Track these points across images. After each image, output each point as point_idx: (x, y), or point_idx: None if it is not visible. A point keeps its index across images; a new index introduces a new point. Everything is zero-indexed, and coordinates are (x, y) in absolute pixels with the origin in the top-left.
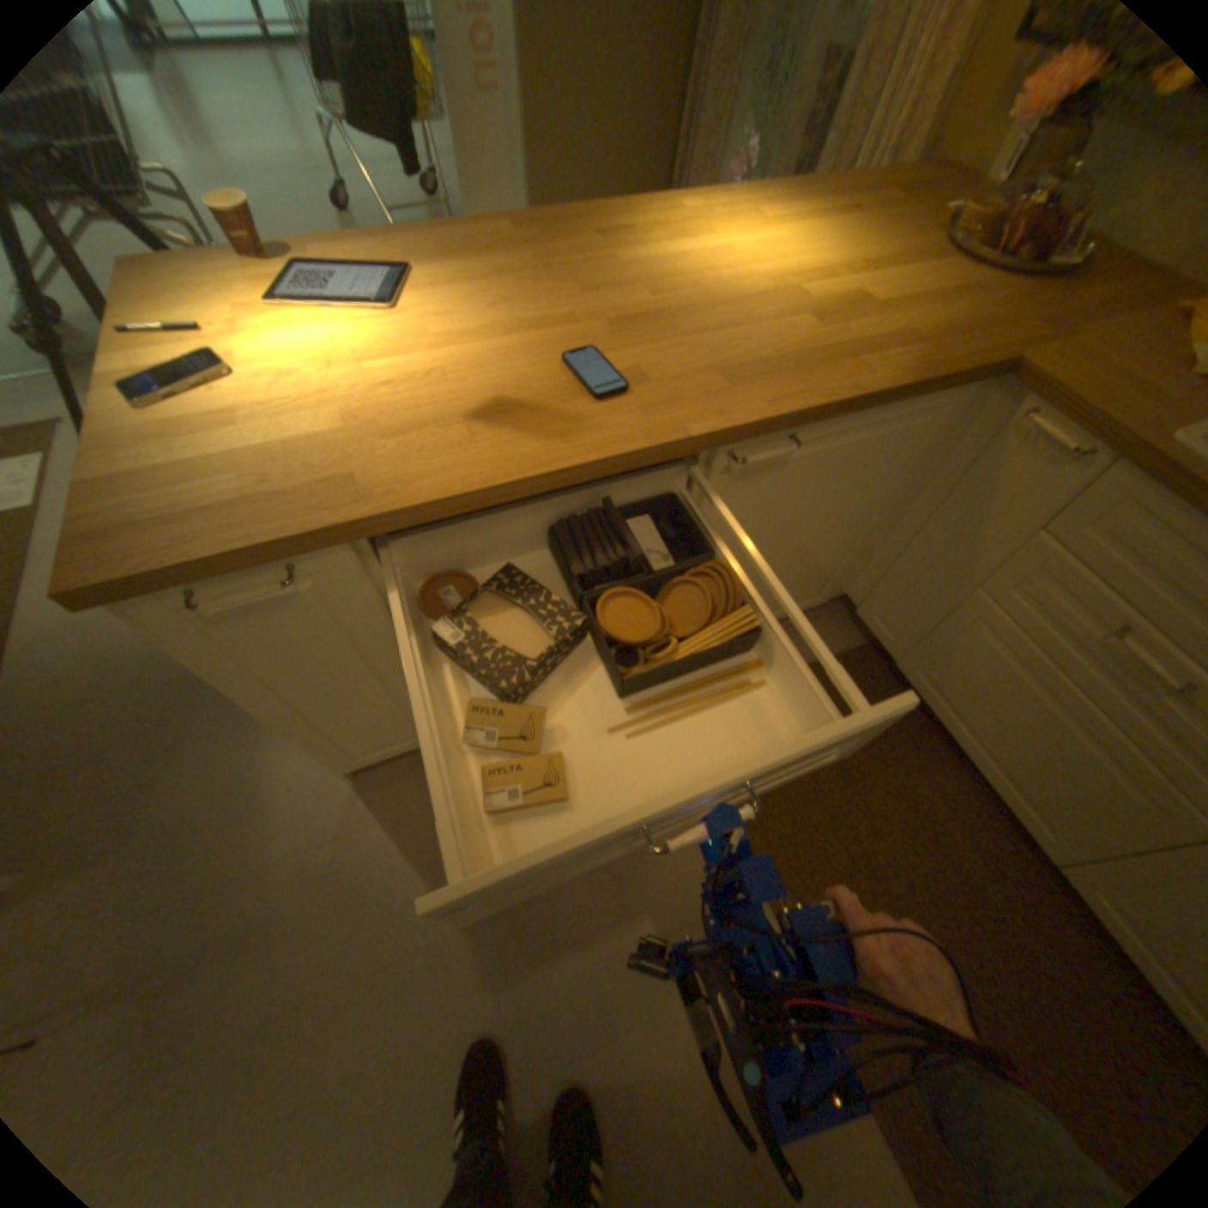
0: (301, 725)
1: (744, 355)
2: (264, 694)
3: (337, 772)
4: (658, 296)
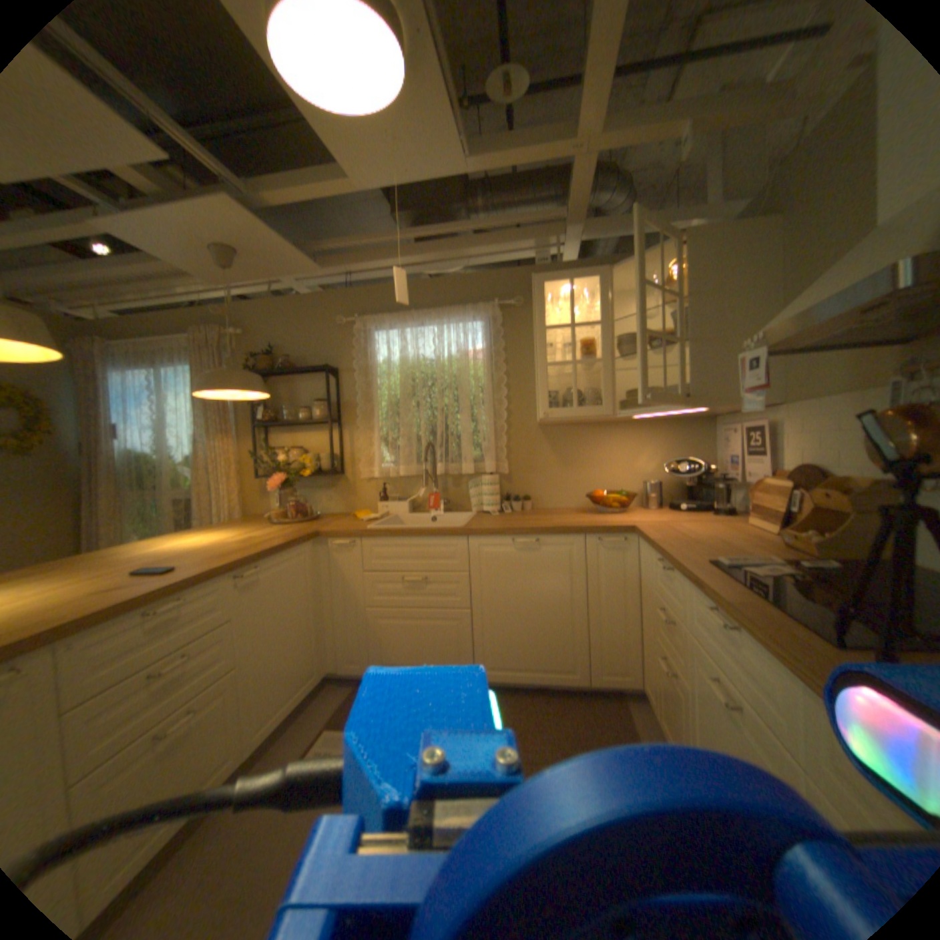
0: None
1: (217, 553)
2: None
3: None
4: (158, 557)
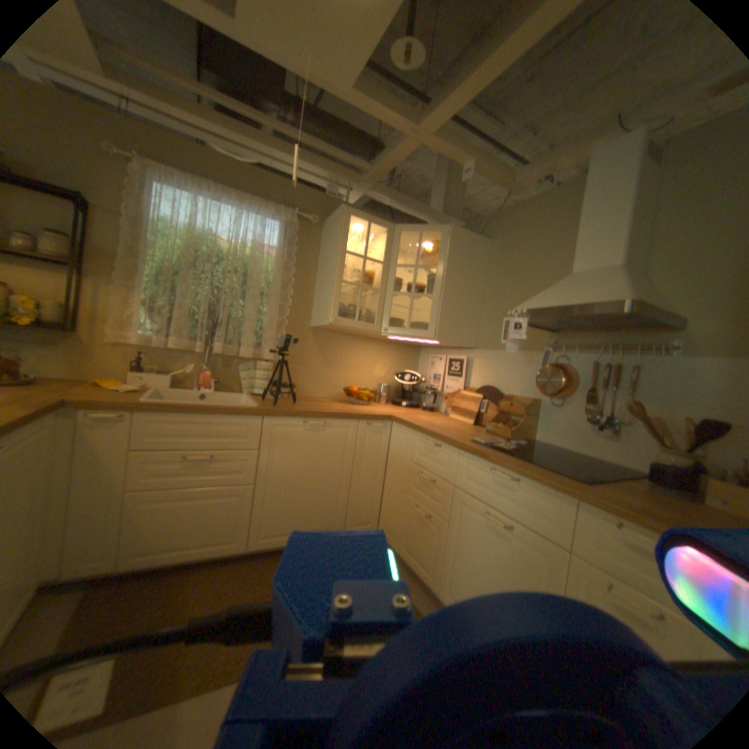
0: None
1: None
2: None
3: None
4: None
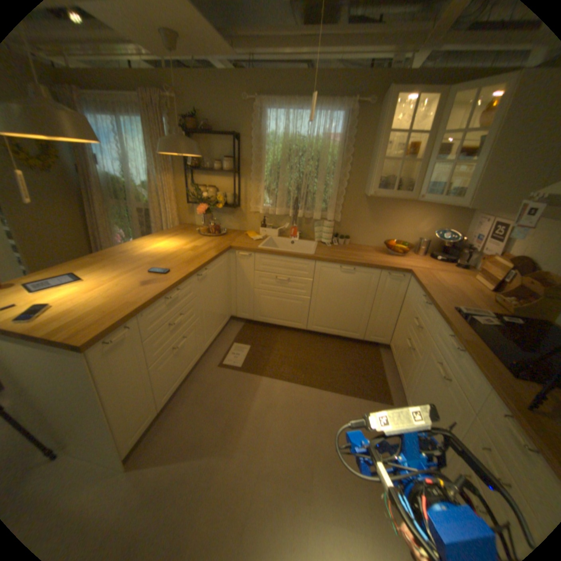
0: (115, 416)
1: (184, 260)
2: (108, 396)
3: (120, 458)
4: (153, 258)
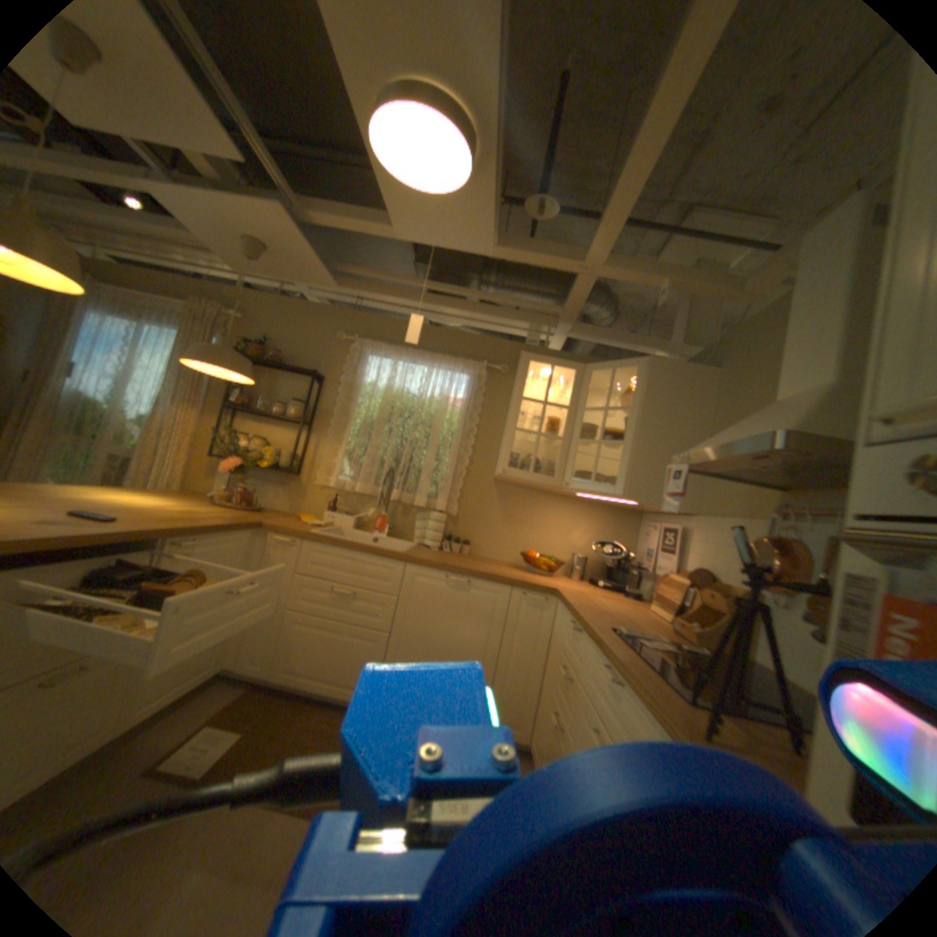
0: None
1: (159, 519)
2: None
3: None
4: (94, 507)
